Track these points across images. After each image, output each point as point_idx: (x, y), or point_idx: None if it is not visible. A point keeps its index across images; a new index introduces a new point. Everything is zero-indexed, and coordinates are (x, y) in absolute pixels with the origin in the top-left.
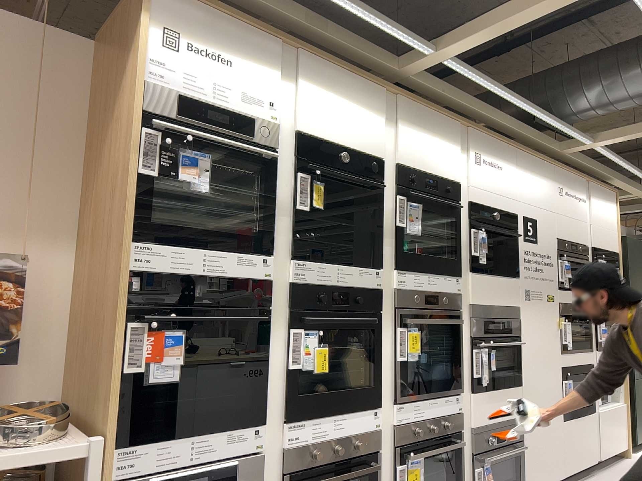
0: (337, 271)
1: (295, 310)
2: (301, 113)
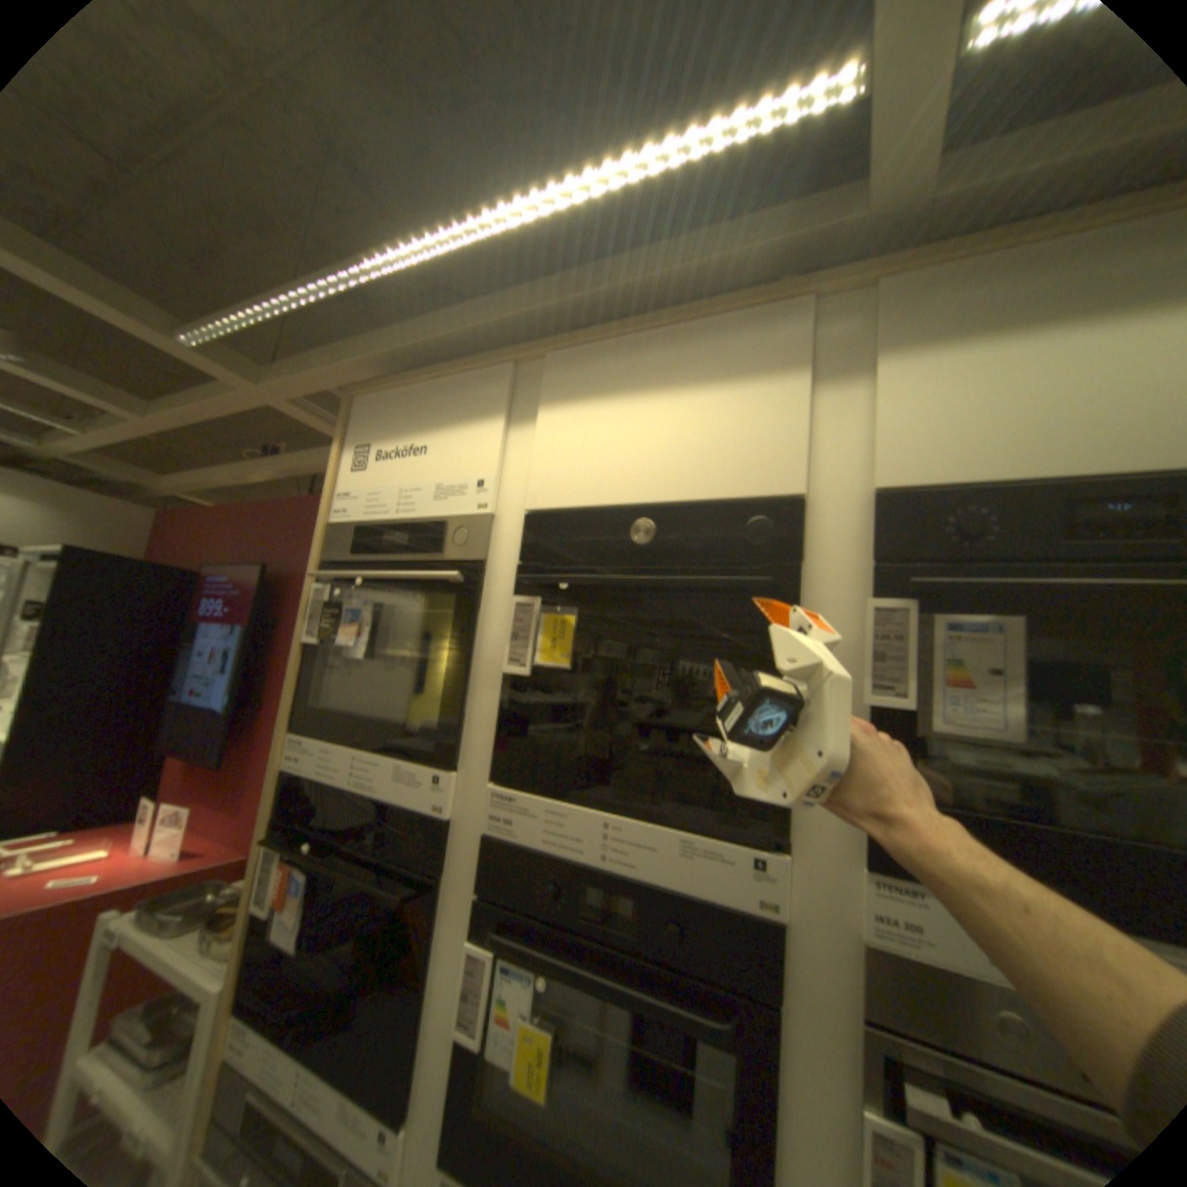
0: (606, 834)
1: (483, 907)
2: (538, 465)
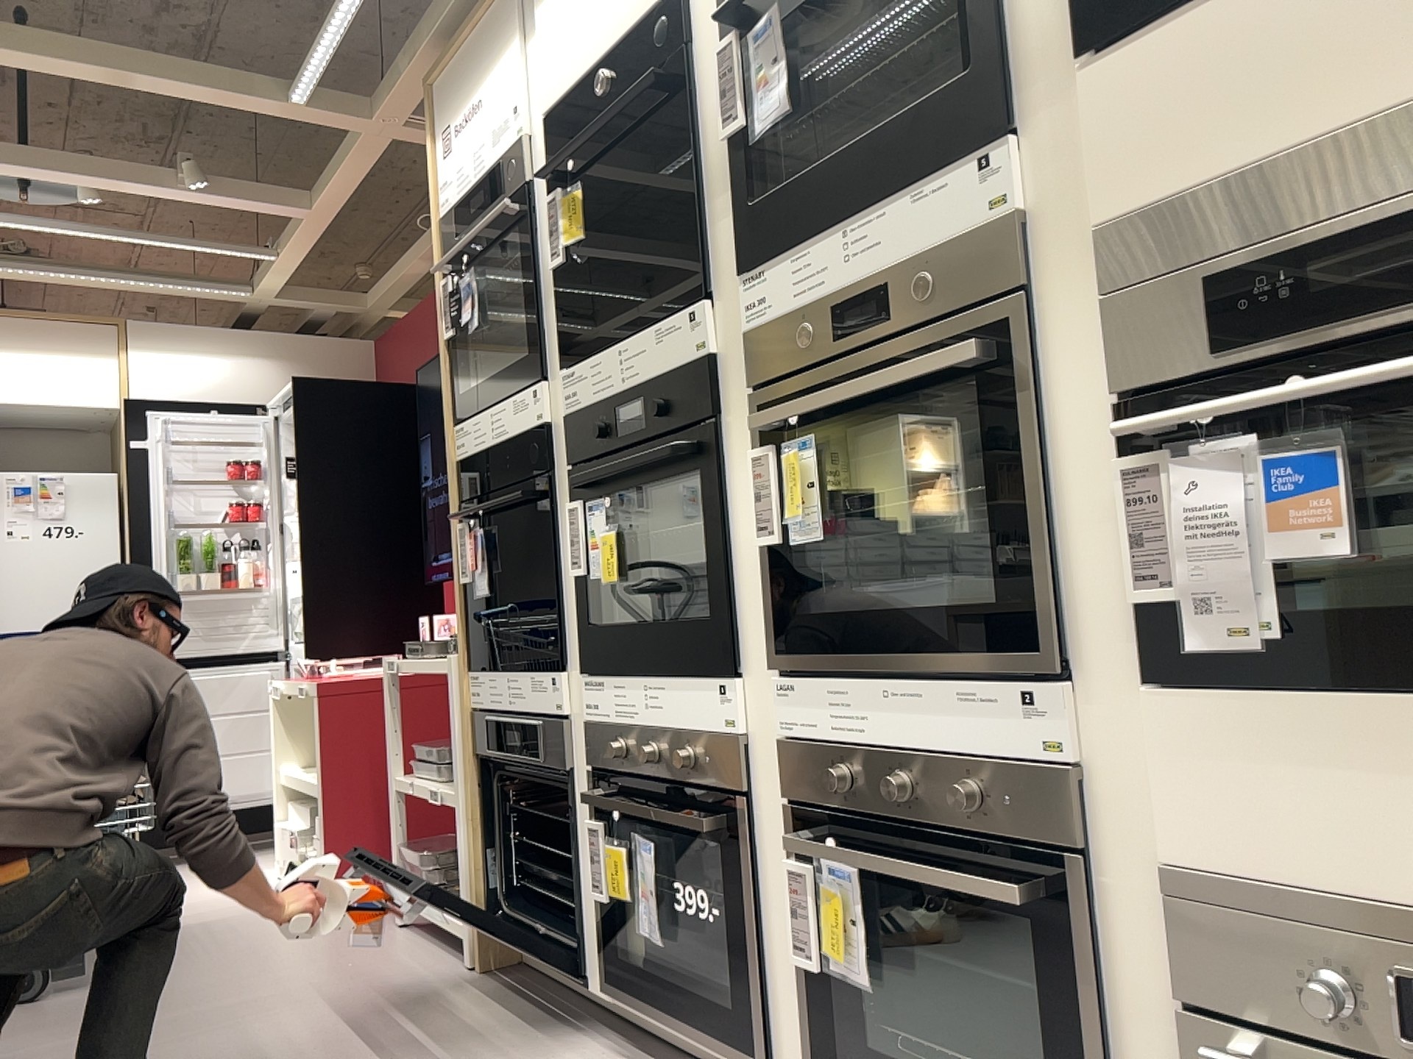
0: (618, 358)
1: (571, 472)
2: (542, 70)
